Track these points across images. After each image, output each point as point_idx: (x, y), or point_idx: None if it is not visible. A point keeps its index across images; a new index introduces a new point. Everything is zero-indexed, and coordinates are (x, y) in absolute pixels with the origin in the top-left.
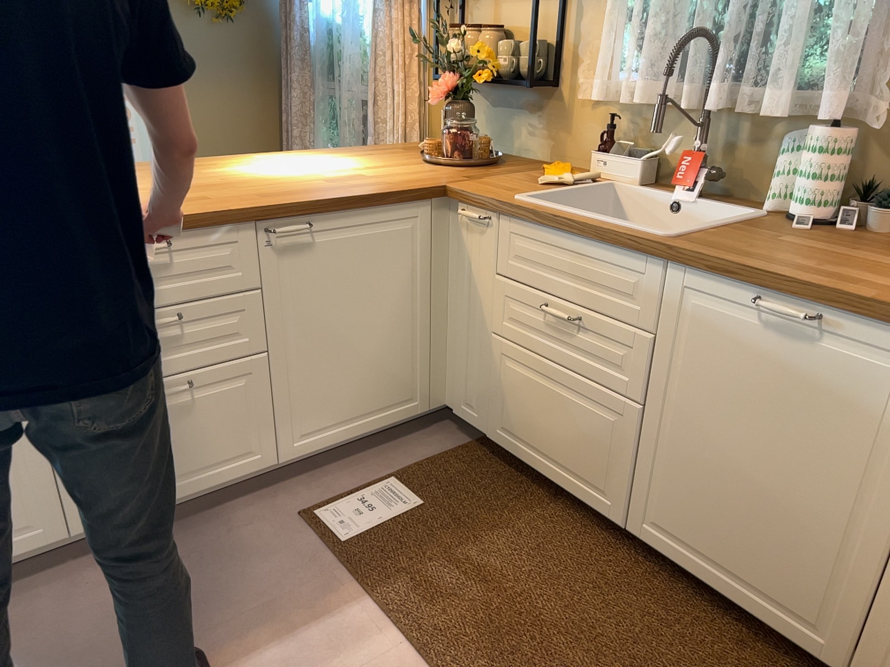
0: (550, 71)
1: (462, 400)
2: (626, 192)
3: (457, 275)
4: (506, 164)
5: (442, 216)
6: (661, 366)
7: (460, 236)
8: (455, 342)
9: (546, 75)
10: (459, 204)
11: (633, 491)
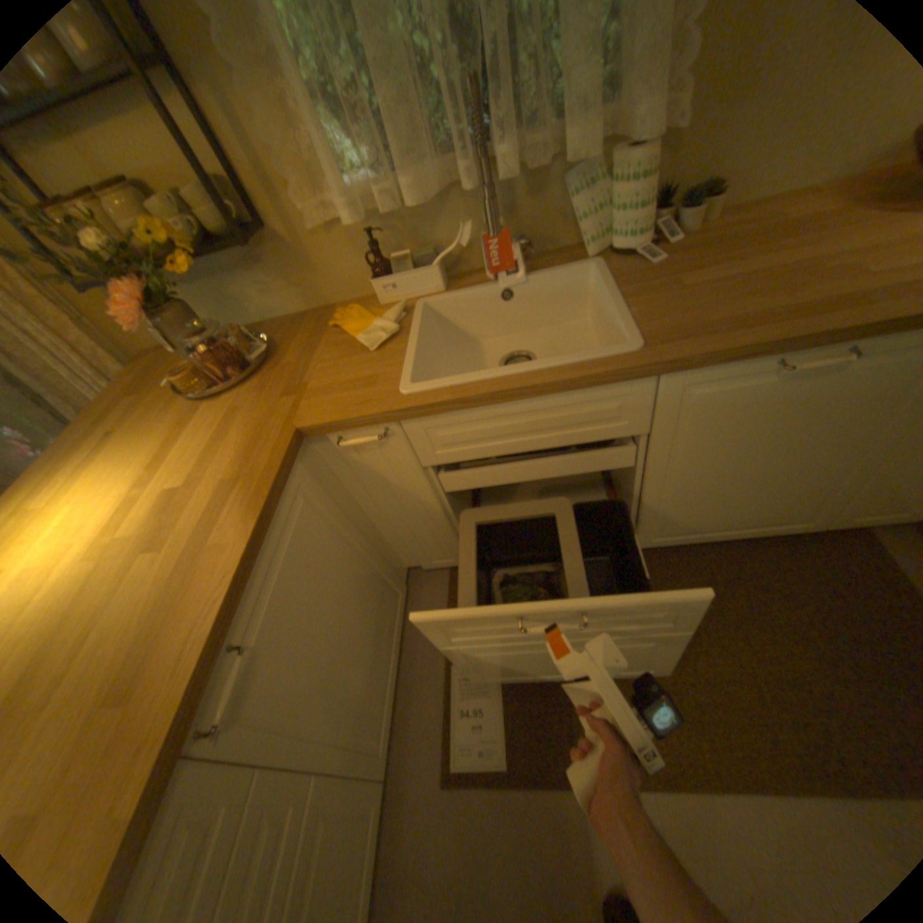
0: (238, 206)
1: (429, 559)
2: (444, 302)
3: (362, 488)
4: (279, 340)
5: (310, 455)
6: (661, 451)
7: (349, 460)
8: (393, 530)
9: (236, 214)
10: (323, 433)
11: (637, 529)
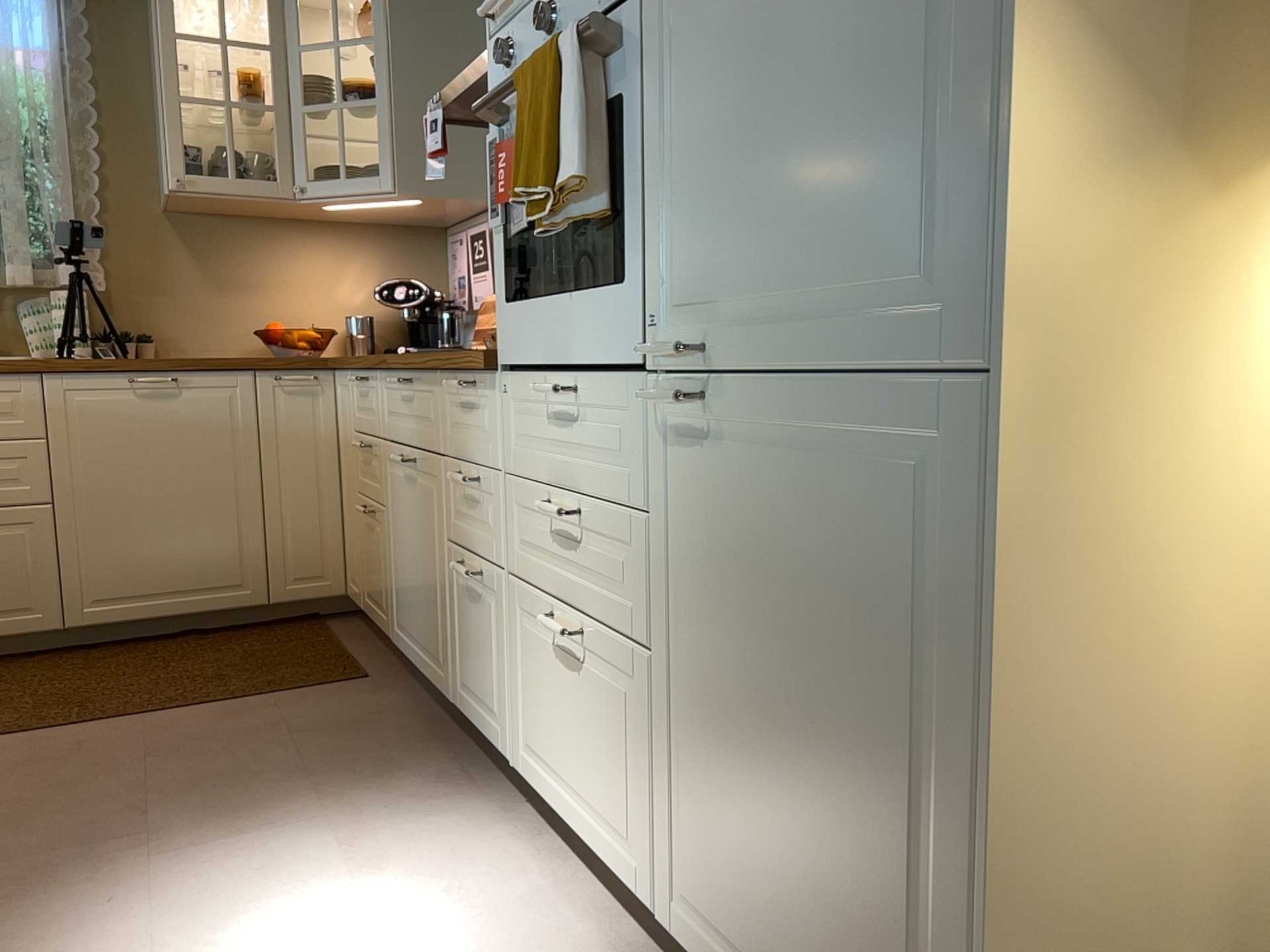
0: None
1: None
2: None
3: None
4: None
5: None
6: (60, 461)
7: None
8: None
9: None
10: None
11: (61, 589)
